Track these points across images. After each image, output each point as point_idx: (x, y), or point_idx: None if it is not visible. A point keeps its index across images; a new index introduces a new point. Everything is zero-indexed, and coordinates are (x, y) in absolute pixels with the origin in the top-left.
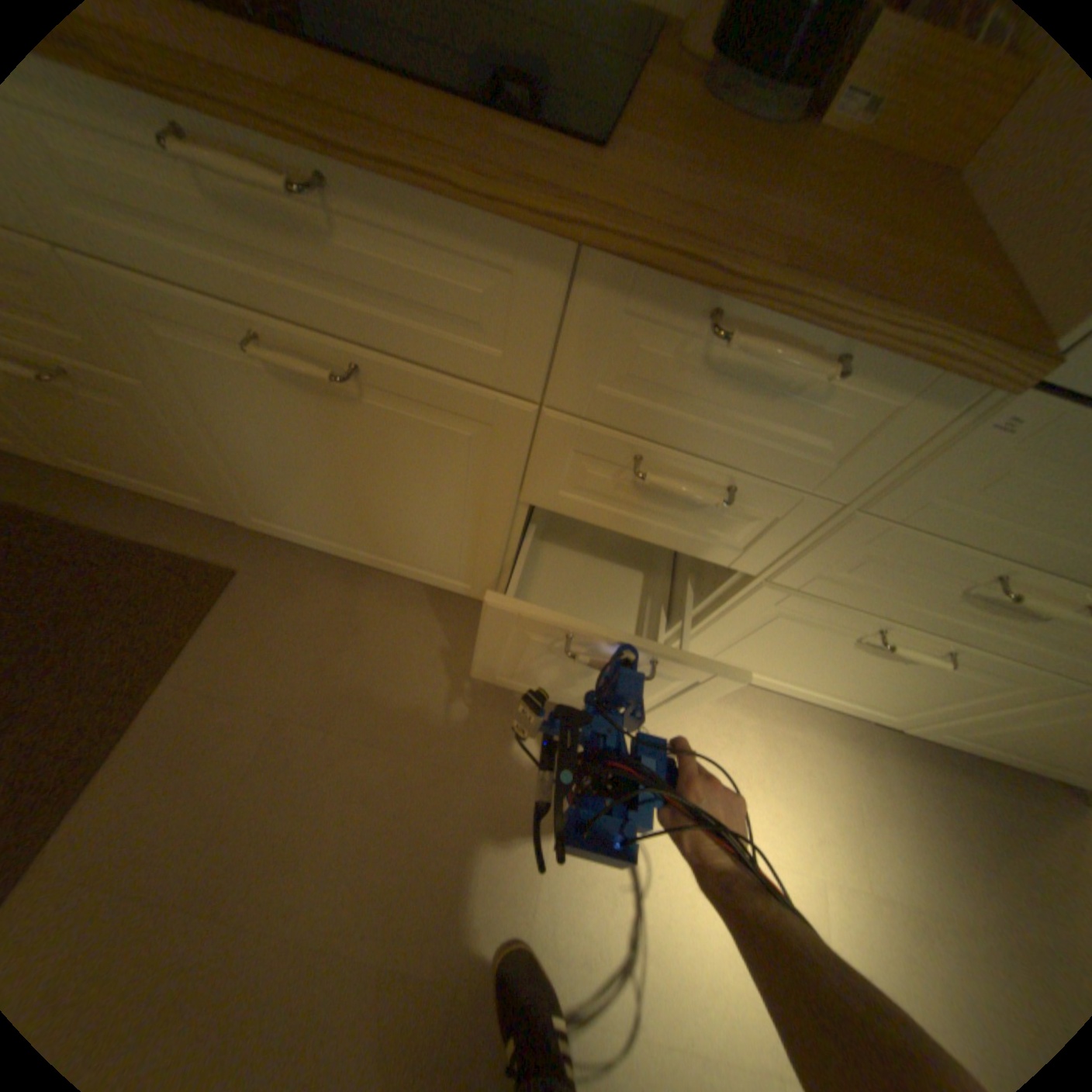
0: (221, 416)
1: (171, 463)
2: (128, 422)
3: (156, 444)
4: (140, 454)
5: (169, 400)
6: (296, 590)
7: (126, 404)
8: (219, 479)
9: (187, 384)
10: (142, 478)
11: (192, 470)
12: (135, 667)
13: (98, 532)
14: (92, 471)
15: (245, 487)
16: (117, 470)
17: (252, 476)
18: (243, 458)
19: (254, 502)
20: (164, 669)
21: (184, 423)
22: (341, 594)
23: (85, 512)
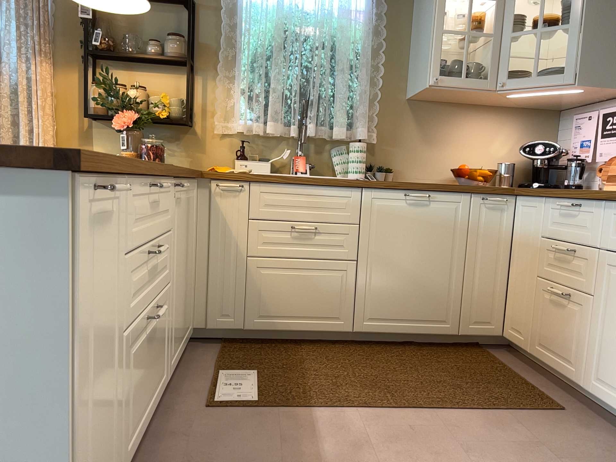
0: (615, 311)
1: (578, 344)
2: (577, 320)
3: (579, 333)
4: (569, 339)
5: (600, 305)
6: (590, 431)
7: (582, 310)
8: (594, 353)
9: (610, 296)
10: (560, 357)
11: (585, 348)
12: (502, 405)
13: (523, 379)
14: (542, 354)
15: (603, 357)
16: (553, 352)
17: (610, 348)
18: (611, 336)
19: (601, 369)
20: (511, 411)
21: (598, 317)
22: (614, 446)
23: (523, 374)
